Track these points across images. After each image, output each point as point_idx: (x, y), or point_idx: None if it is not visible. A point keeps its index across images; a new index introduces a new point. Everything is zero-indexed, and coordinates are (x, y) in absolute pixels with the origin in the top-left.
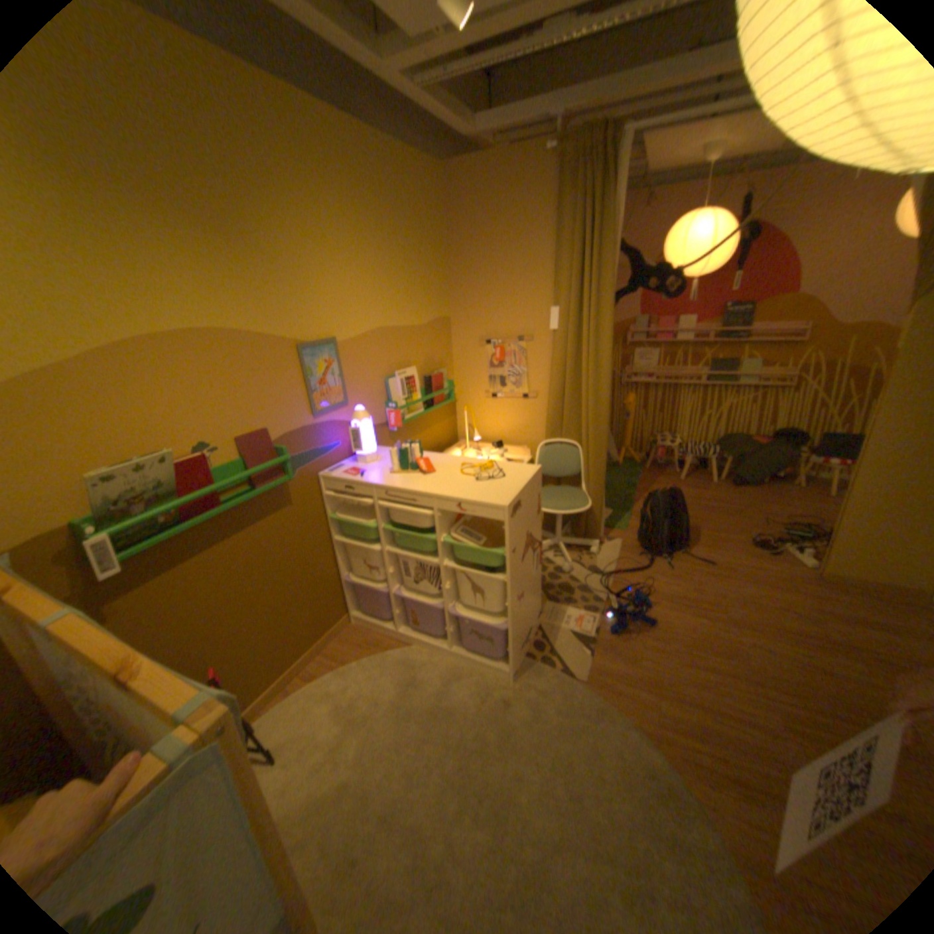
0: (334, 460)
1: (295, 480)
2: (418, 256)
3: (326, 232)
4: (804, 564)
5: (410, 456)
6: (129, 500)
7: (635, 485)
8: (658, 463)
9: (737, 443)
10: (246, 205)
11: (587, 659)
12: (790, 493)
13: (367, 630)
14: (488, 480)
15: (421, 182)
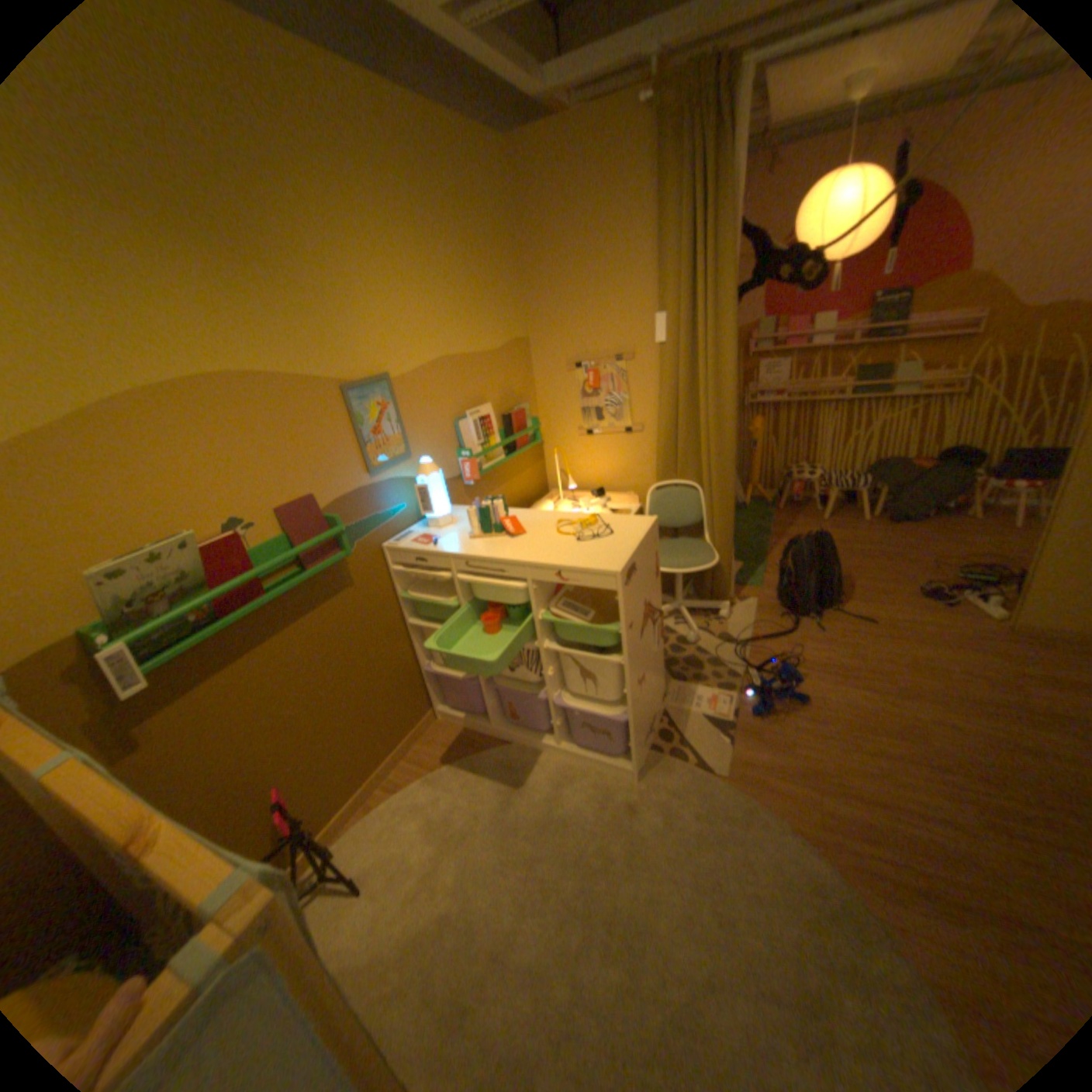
0: (400, 528)
1: (354, 556)
2: (483, 261)
3: (364, 237)
4: (989, 615)
5: (492, 517)
6: (146, 599)
7: (768, 530)
8: (794, 501)
9: (893, 470)
10: (257, 206)
11: (726, 749)
12: (963, 527)
13: (456, 727)
14: (593, 539)
15: (480, 163)
